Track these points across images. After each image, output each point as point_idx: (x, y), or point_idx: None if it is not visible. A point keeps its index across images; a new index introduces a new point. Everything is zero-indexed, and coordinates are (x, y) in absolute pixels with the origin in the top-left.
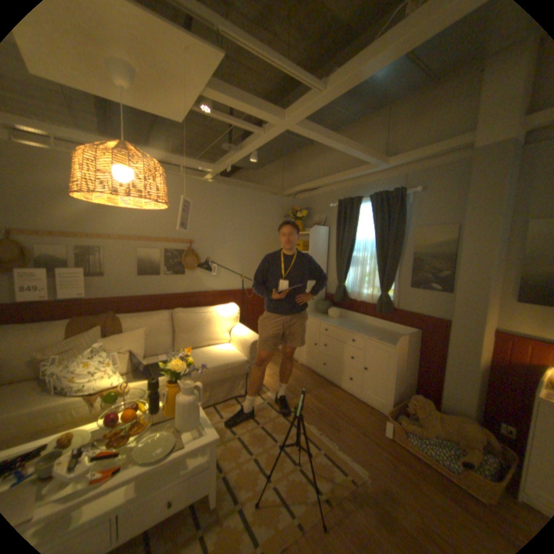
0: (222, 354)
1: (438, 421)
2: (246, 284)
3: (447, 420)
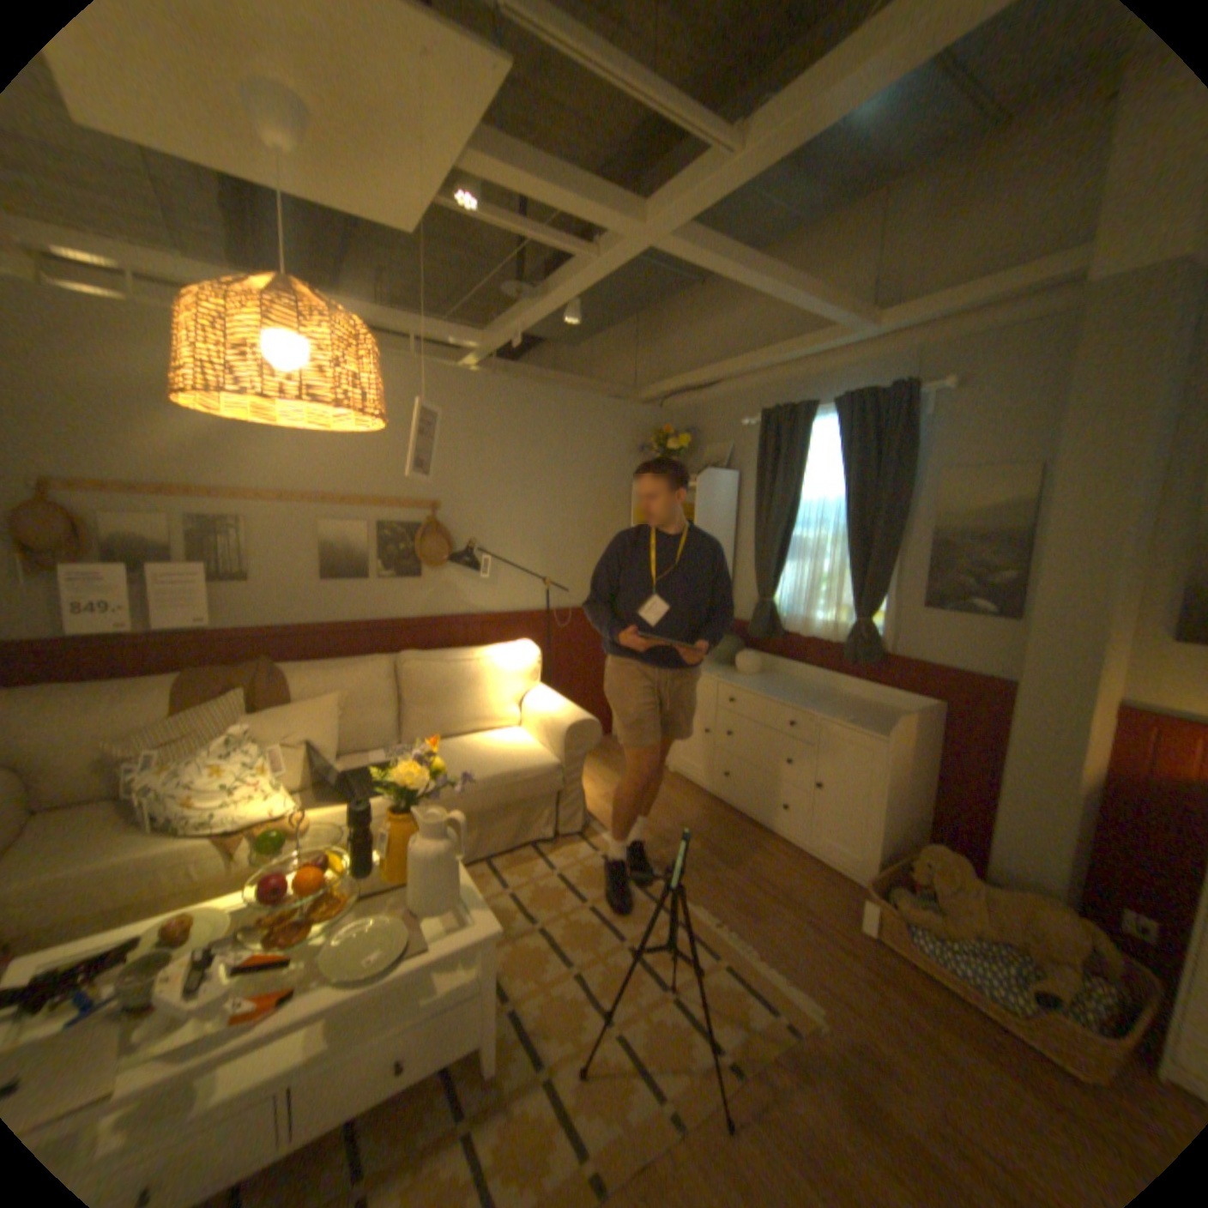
0: (505, 751)
1: (982, 903)
2: (555, 599)
3: (1003, 902)
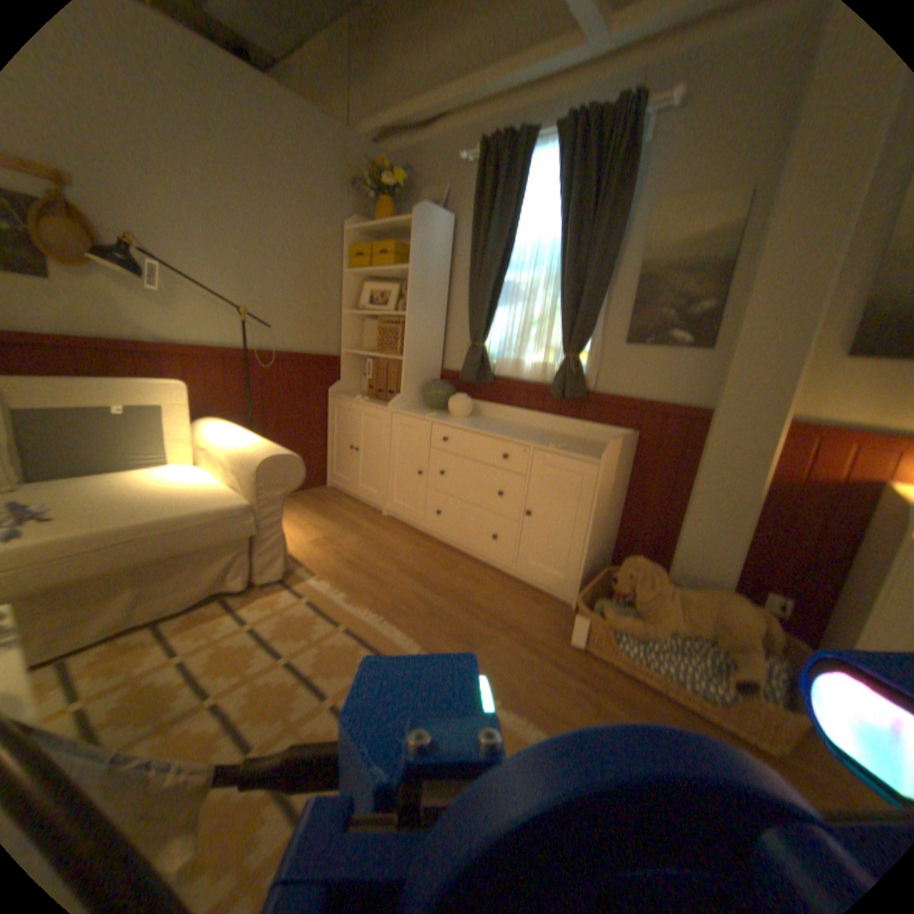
0: (178, 493)
1: (677, 604)
2: (257, 338)
3: (694, 601)
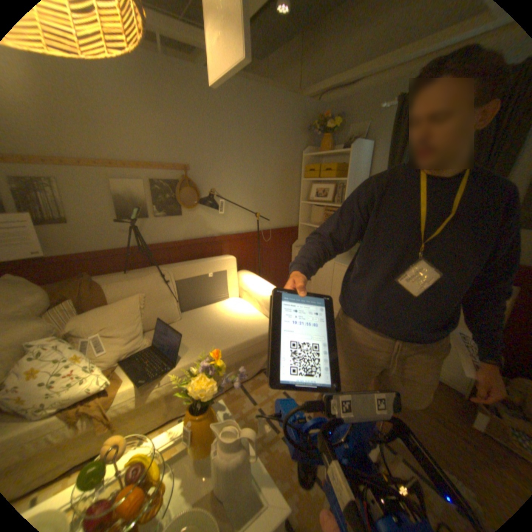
0: (246, 321)
1: None
2: (260, 224)
3: None
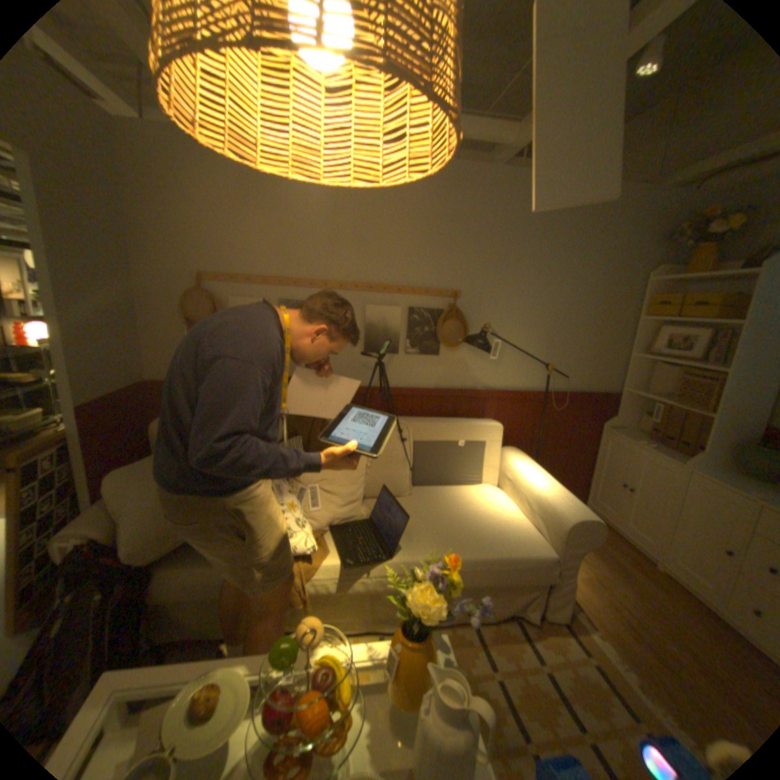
0: (503, 528)
1: None
2: (553, 382)
3: None
